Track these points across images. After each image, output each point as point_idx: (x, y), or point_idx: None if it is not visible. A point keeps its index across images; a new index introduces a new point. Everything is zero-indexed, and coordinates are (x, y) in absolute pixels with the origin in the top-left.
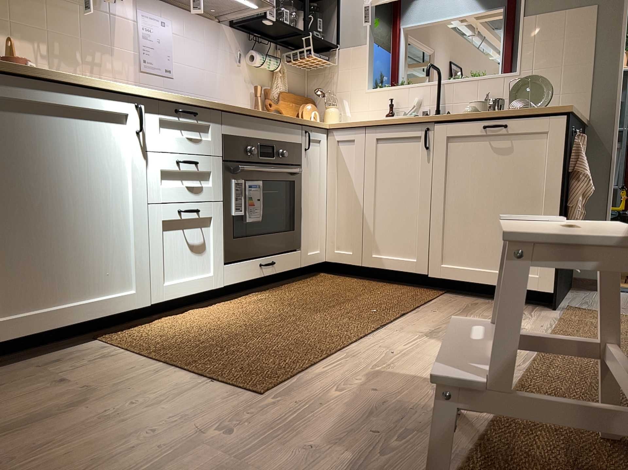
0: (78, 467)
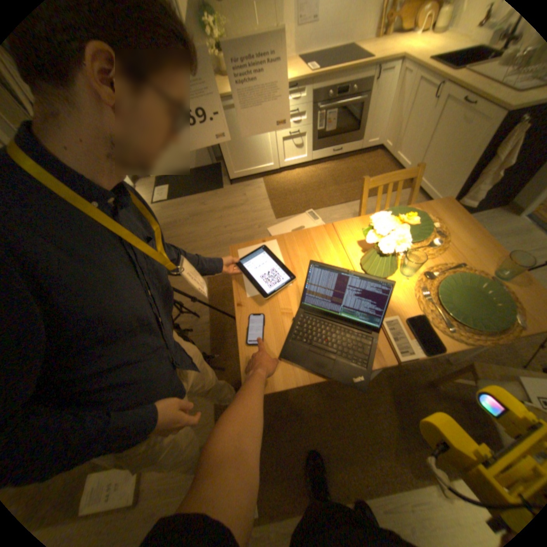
0: (232, 224)
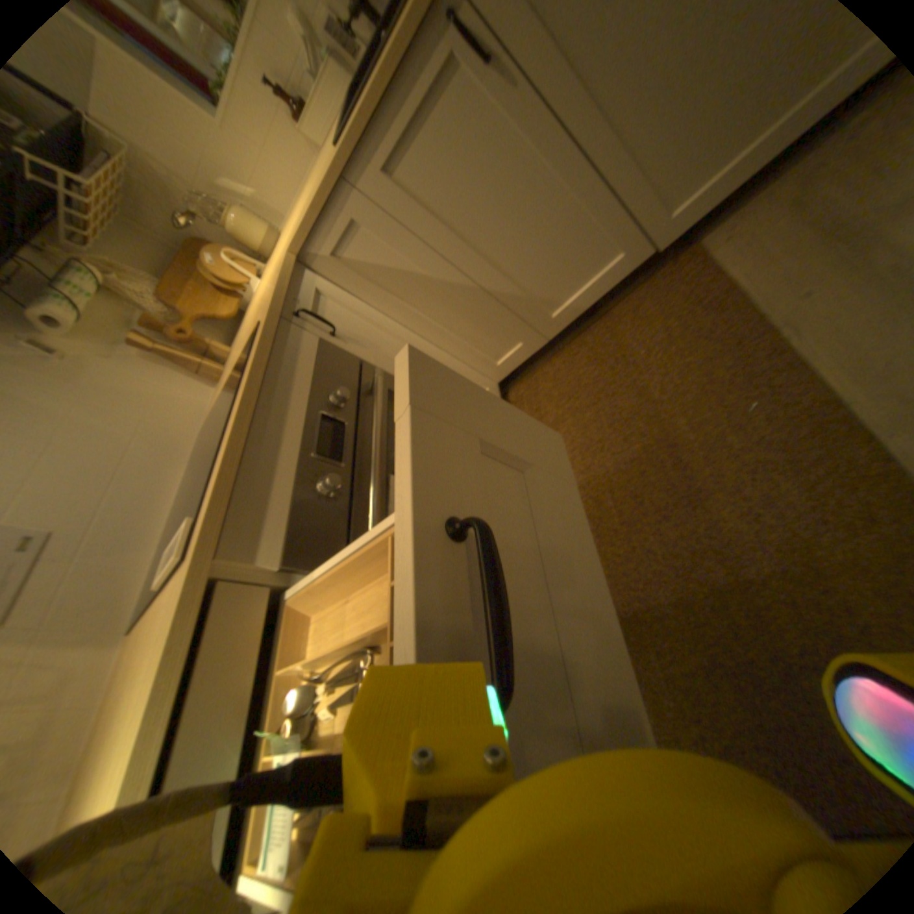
0: None
